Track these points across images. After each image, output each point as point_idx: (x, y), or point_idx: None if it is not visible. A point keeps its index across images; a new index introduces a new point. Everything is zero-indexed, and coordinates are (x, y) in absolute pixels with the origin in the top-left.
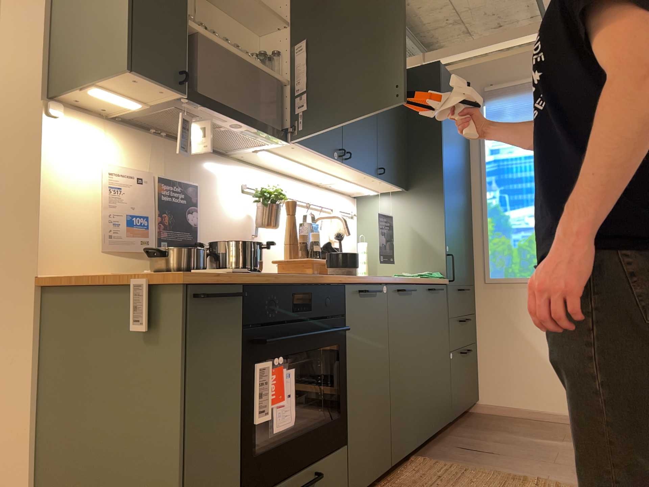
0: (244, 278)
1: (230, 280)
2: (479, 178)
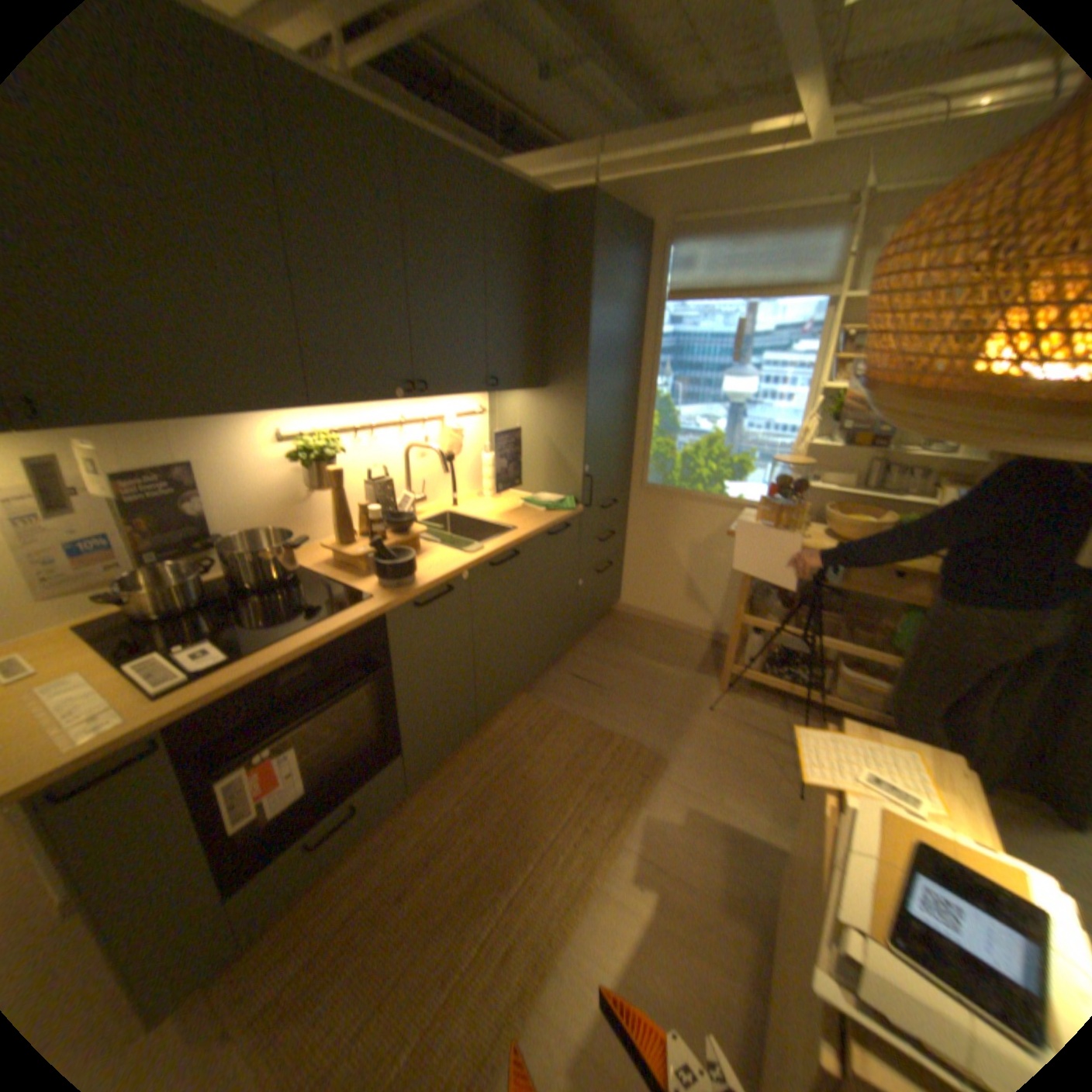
0: (156, 726)
1: (126, 742)
2: (651, 357)
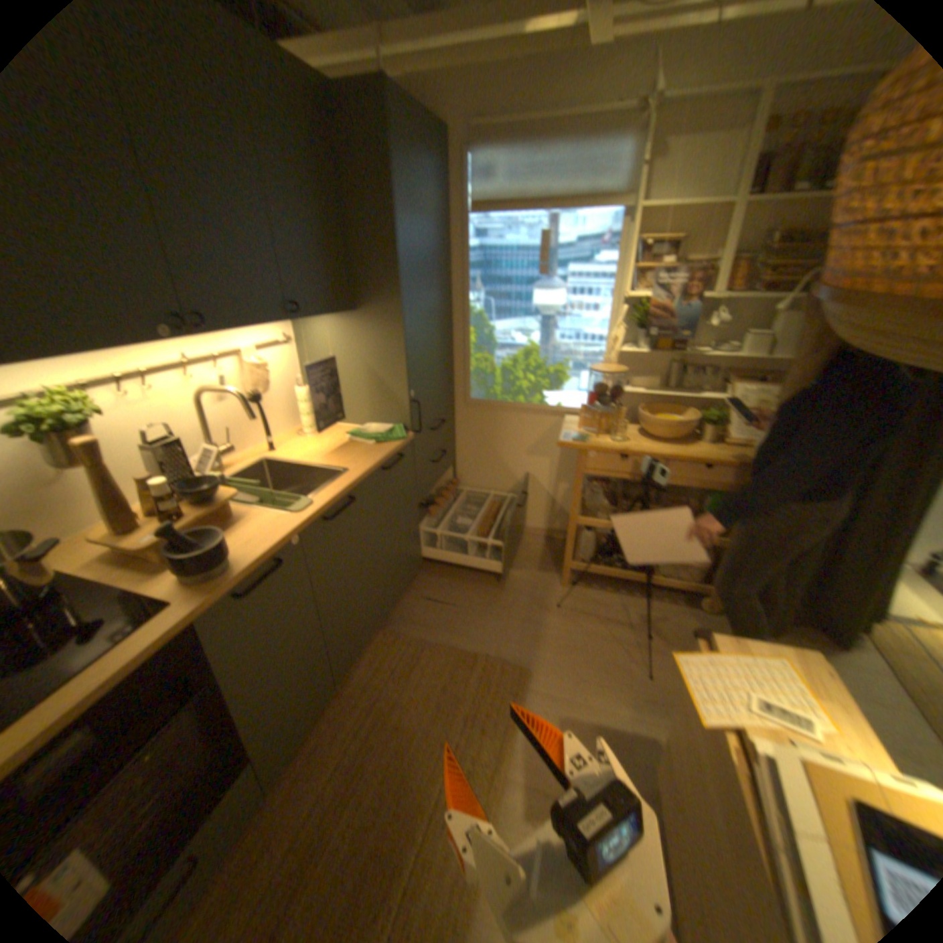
0: None
1: None
2: (461, 272)
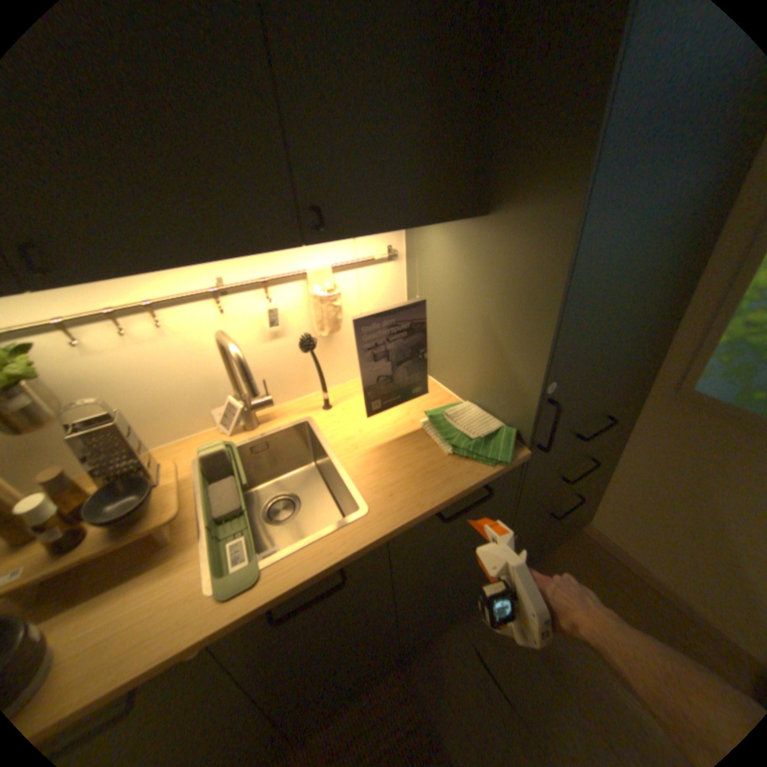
0: None
1: None
2: None
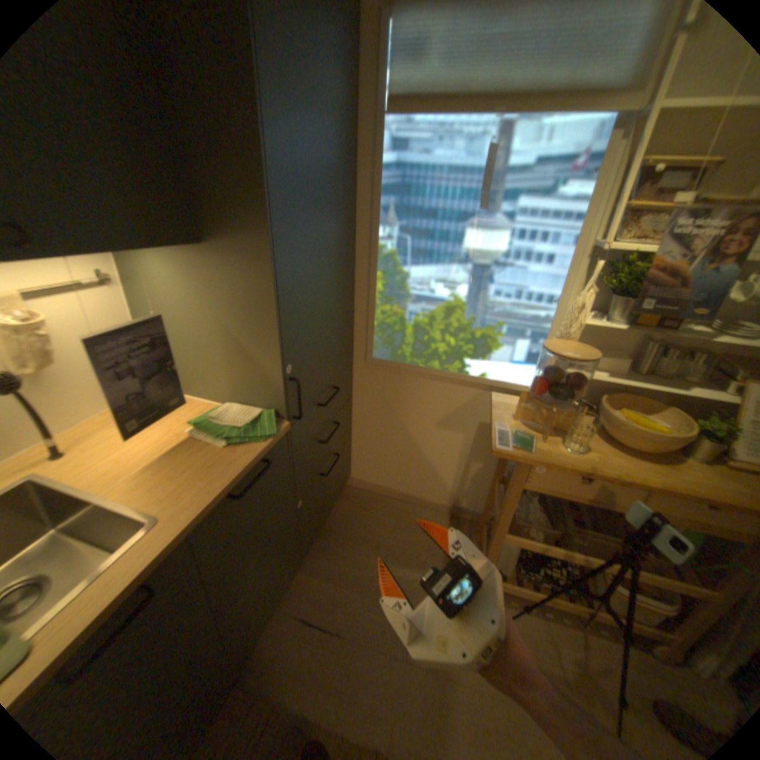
0: None
1: None
2: (369, 196)
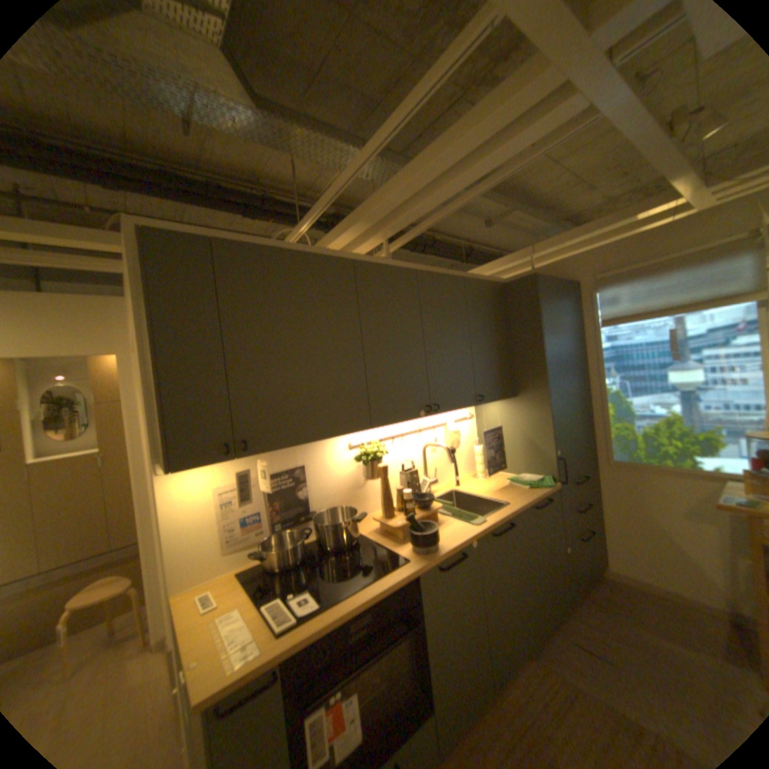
0: (278, 659)
1: (261, 671)
2: (596, 364)
